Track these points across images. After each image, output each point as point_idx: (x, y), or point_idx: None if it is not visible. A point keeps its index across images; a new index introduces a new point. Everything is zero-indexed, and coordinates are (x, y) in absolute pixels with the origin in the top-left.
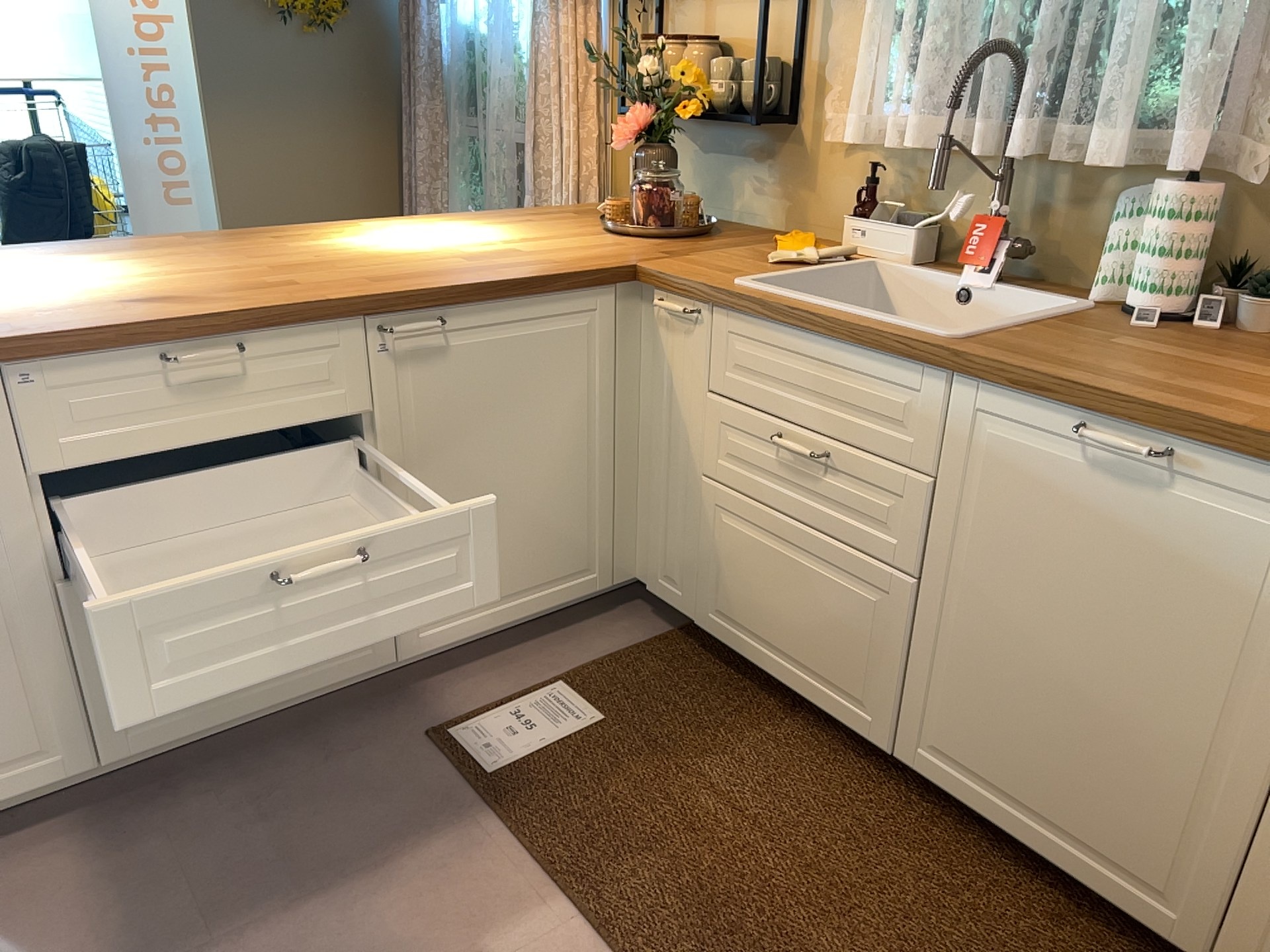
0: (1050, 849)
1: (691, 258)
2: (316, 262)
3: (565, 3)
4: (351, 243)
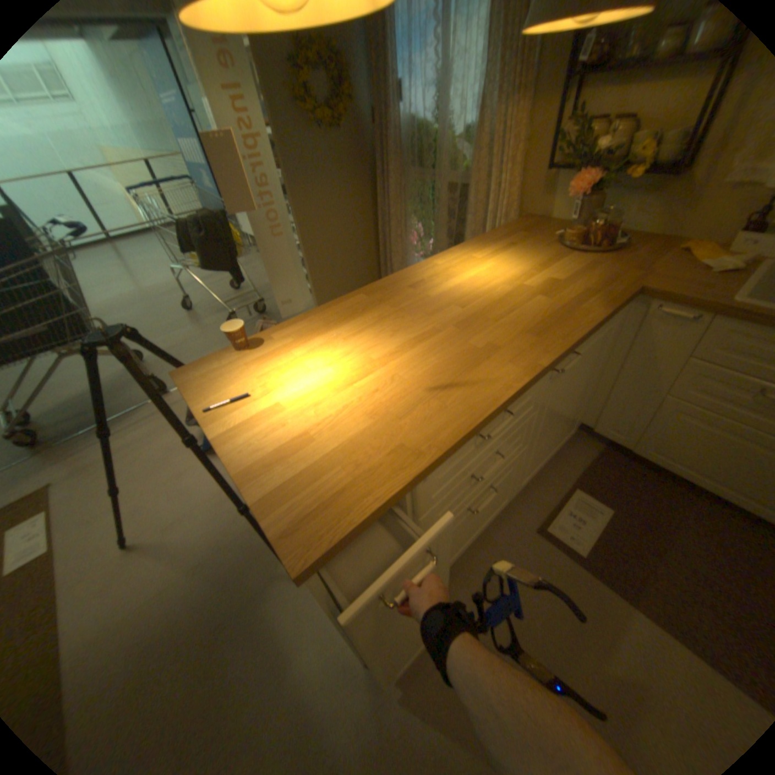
0: None
1: (664, 273)
2: (470, 315)
3: (511, 96)
4: (458, 287)
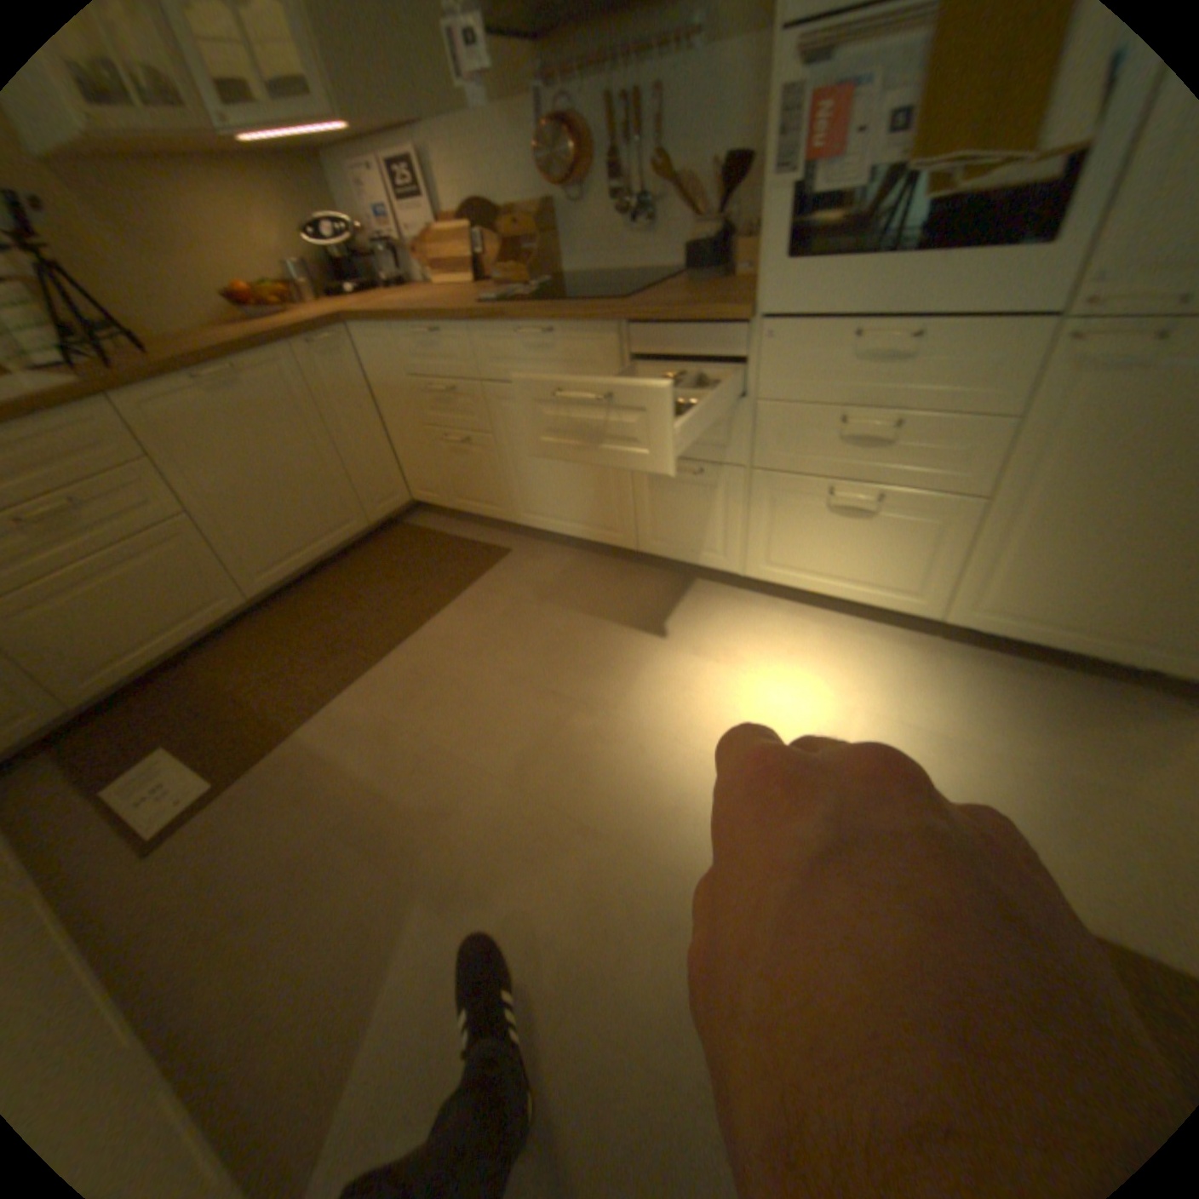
0: (317, 548)
1: None
2: None
3: None
4: None
